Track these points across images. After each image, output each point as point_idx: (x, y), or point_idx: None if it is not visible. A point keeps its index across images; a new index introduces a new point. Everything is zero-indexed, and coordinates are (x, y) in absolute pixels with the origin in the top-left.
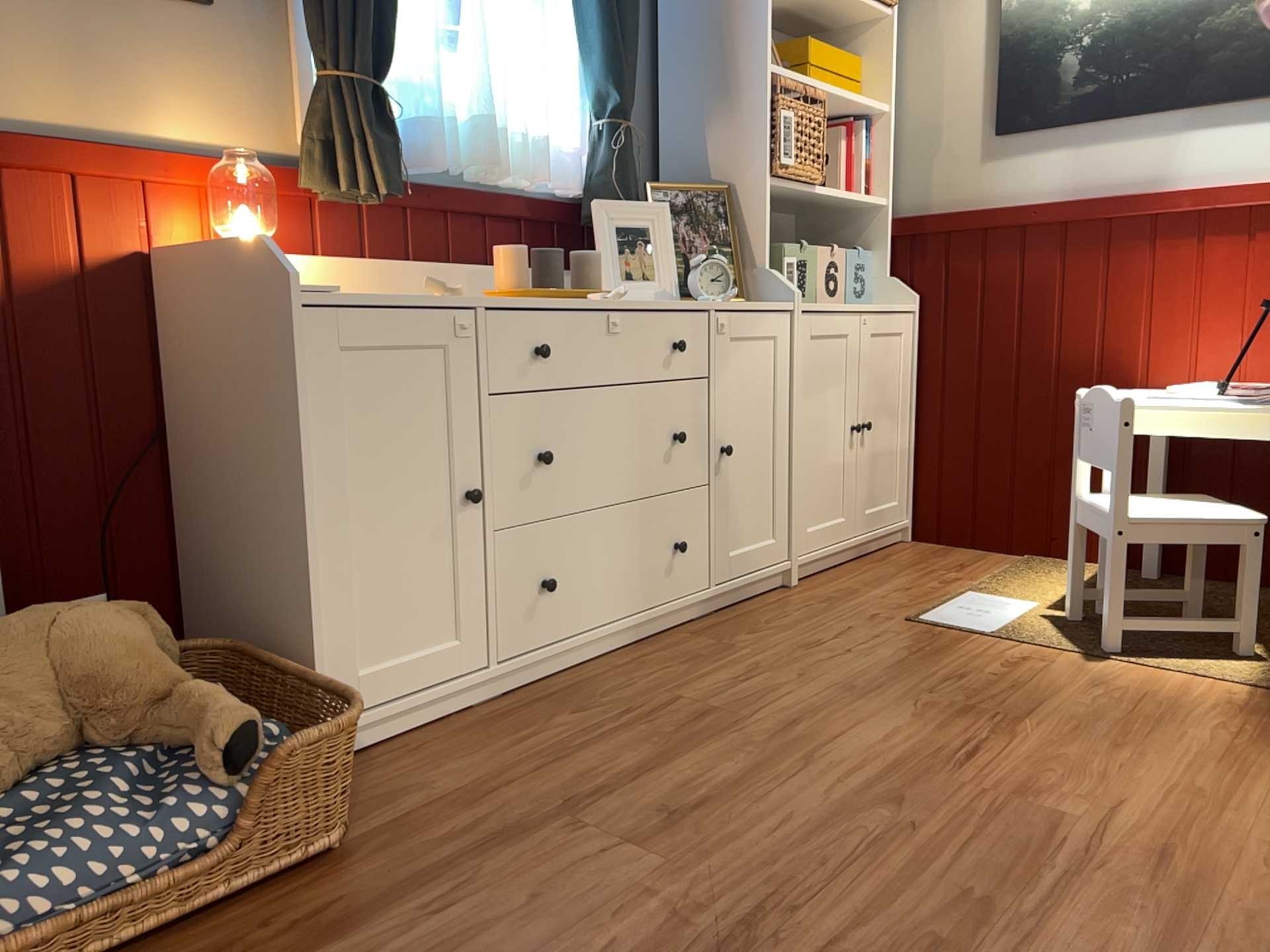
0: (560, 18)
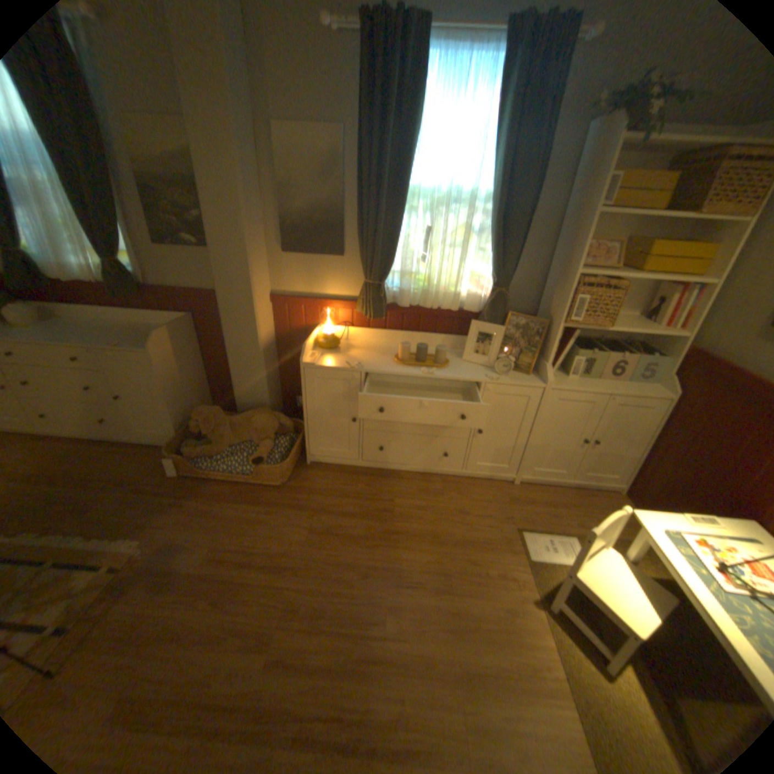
0: (486, 240)
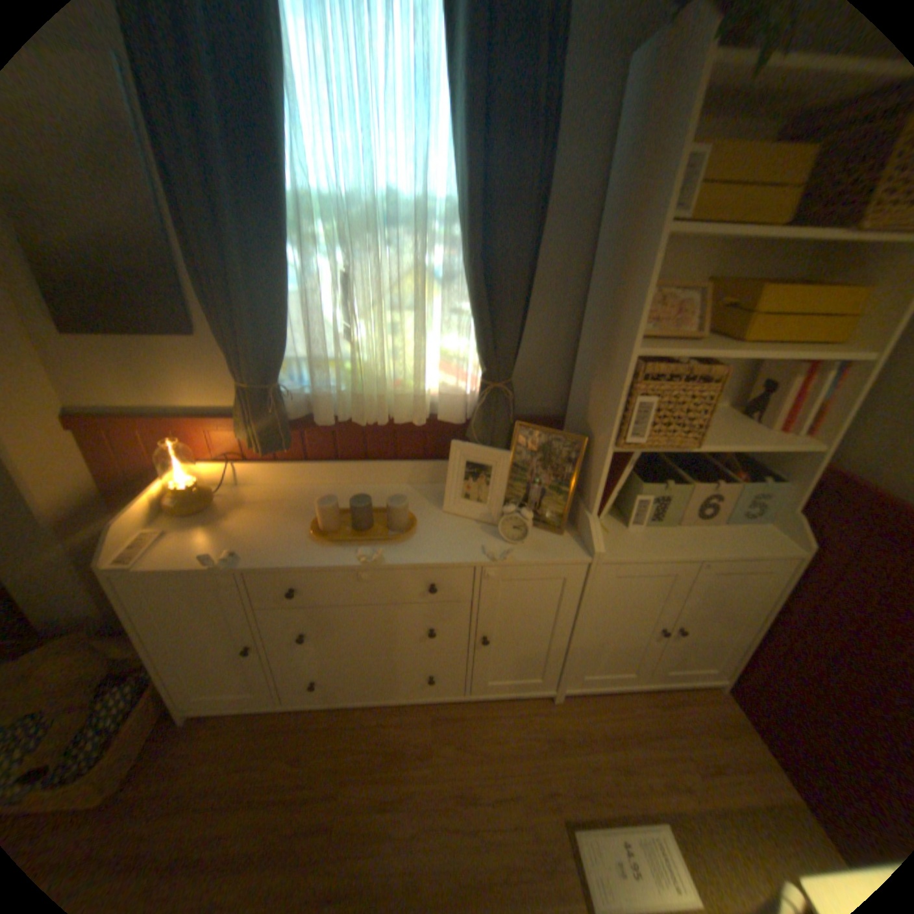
0: (461, 293)
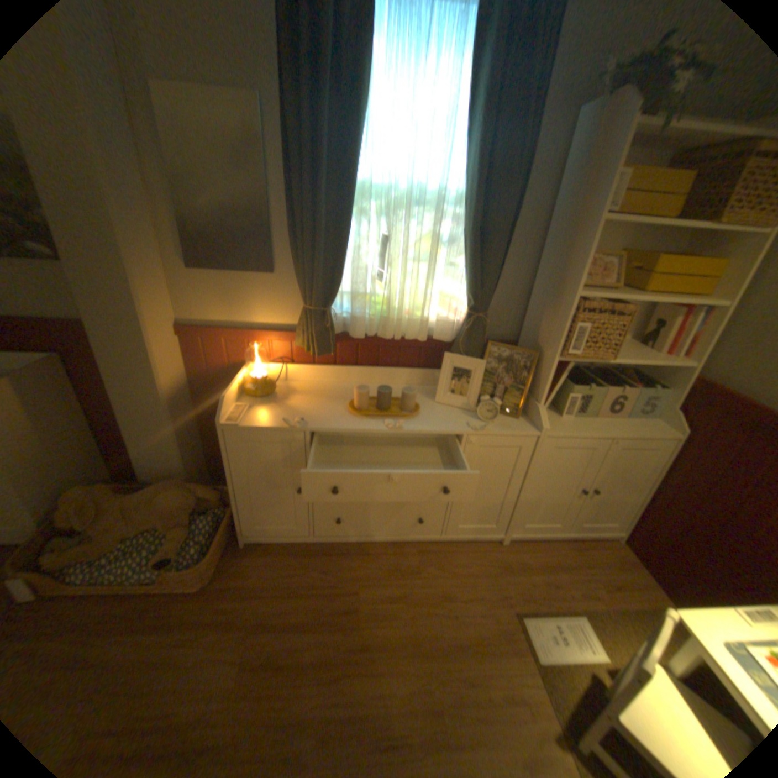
0: (458, 253)
